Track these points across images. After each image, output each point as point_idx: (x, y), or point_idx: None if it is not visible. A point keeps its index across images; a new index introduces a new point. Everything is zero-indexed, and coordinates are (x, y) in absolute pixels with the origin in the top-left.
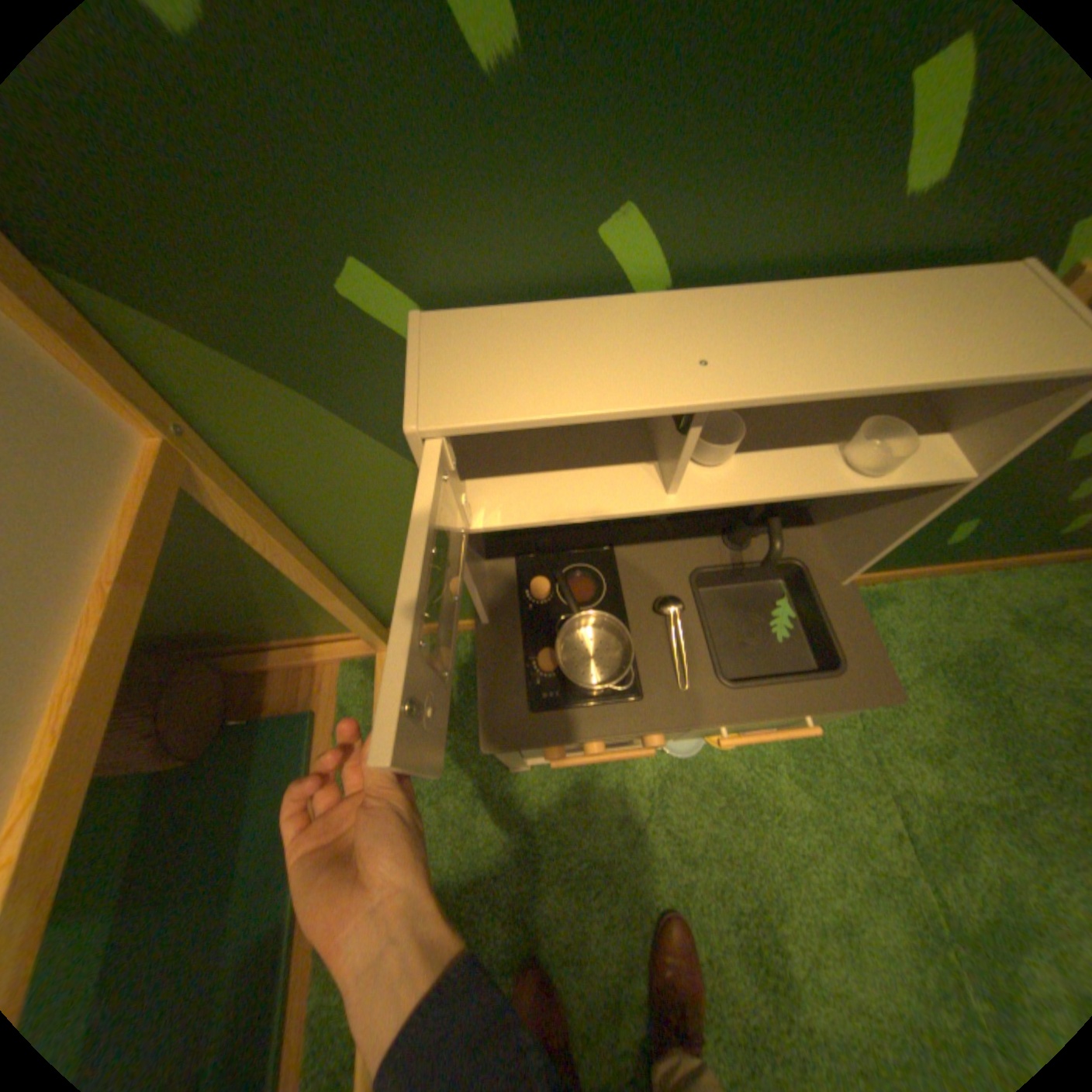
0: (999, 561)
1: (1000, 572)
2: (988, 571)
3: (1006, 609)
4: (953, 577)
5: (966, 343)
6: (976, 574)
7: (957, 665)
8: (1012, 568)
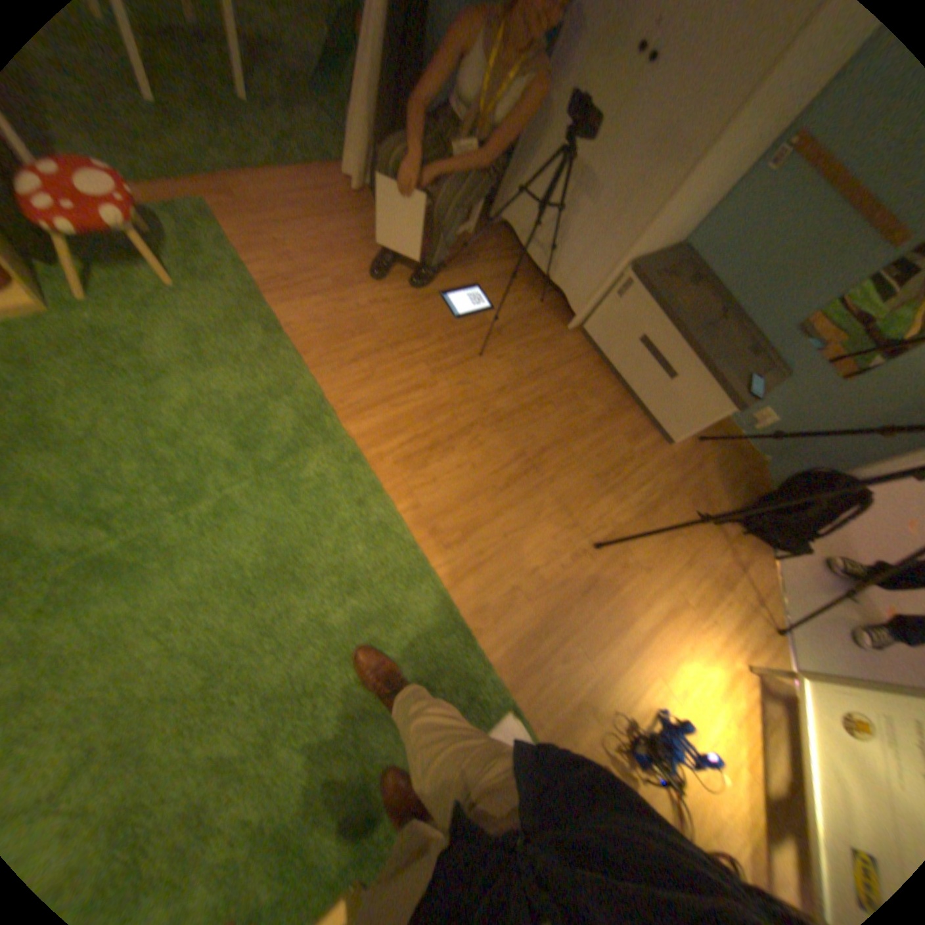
0: None
1: None
2: None
3: None
4: None
5: None
6: None
7: None
8: None
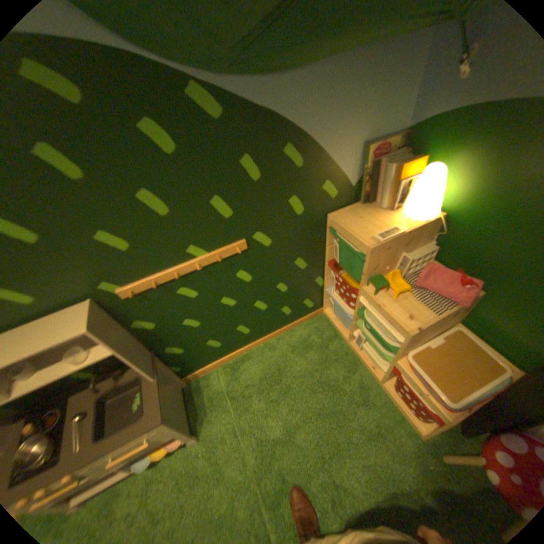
0: (282, 328)
1: (287, 331)
2: (283, 332)
3: (290, 345)
4: (271, 339)
5: (48, 336)
6: (279, 335)
7: (271, 377)
8: (291, 327)
